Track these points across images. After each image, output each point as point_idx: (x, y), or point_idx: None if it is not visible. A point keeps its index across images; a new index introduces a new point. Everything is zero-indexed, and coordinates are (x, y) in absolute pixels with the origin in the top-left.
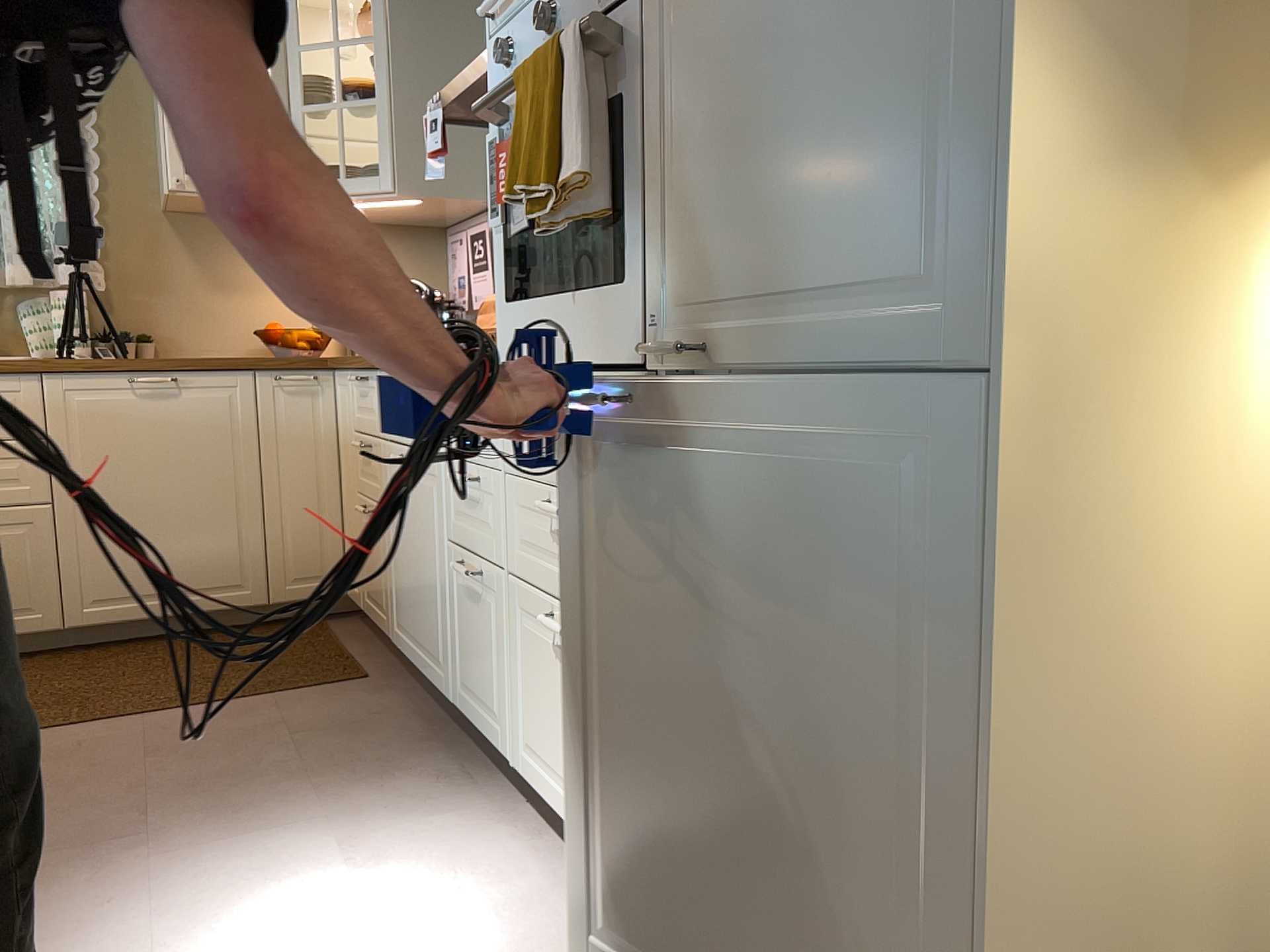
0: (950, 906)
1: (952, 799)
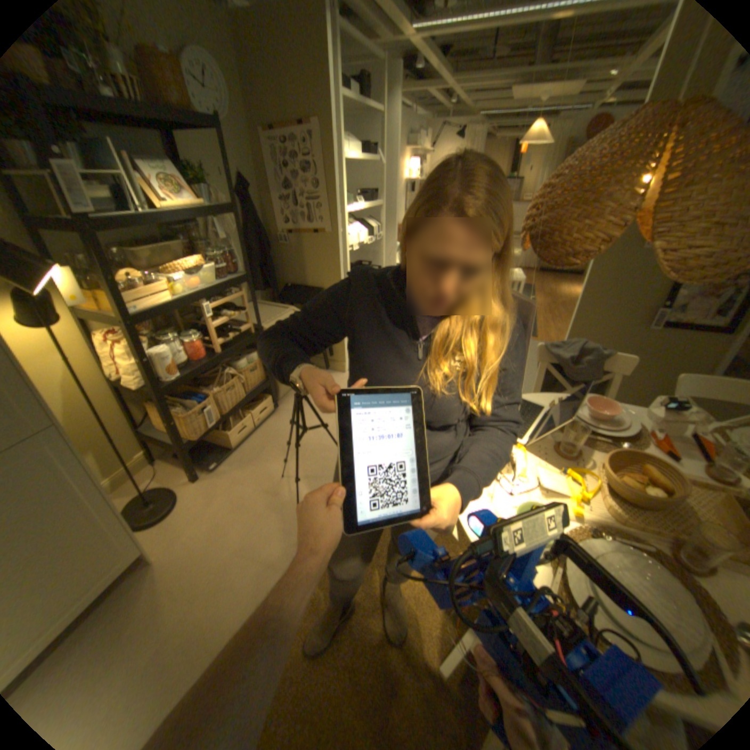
0: (94, 524)
1: (83, 509)
